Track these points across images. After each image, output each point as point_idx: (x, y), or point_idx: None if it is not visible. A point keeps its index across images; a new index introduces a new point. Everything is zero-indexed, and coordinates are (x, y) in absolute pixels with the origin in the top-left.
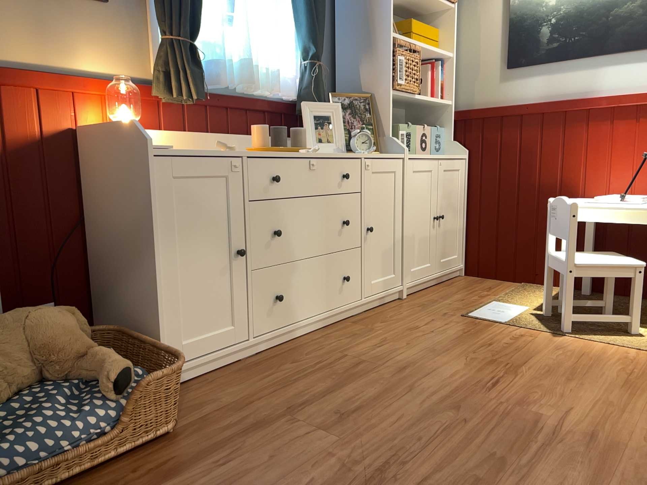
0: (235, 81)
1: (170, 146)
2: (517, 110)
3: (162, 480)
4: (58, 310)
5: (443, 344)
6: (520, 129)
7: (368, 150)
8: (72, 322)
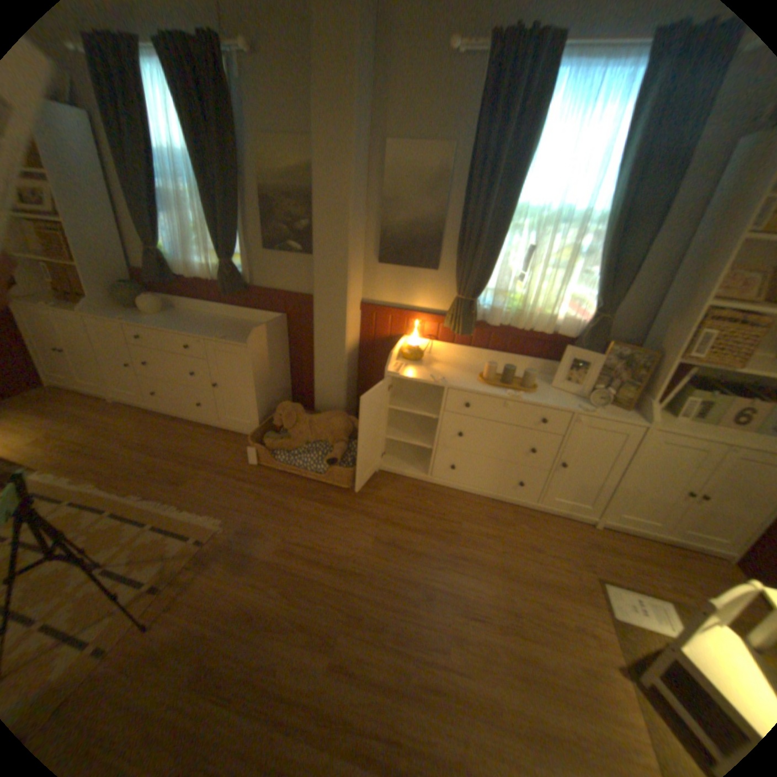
0: (512, 321)
1: (399, 374)
2: None
3: (321, 503)
4: (346, 420)
5: (523, 577)
6: None
7: (602, 408)
8: (345, 428)
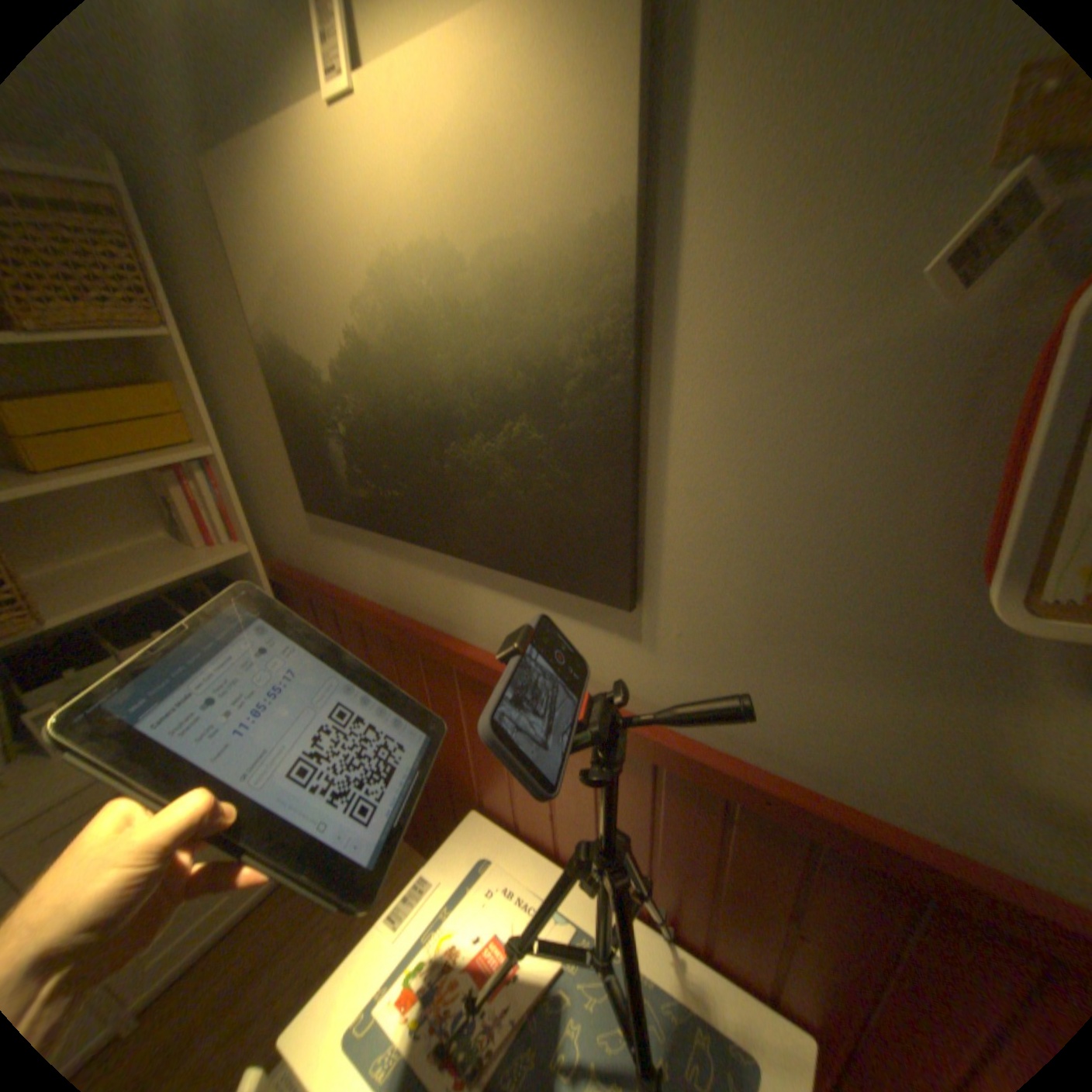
0: None
1: None
2: (346, 610)
3: None
4: None
5: None
6: (365, 641)
7: None
8: None
